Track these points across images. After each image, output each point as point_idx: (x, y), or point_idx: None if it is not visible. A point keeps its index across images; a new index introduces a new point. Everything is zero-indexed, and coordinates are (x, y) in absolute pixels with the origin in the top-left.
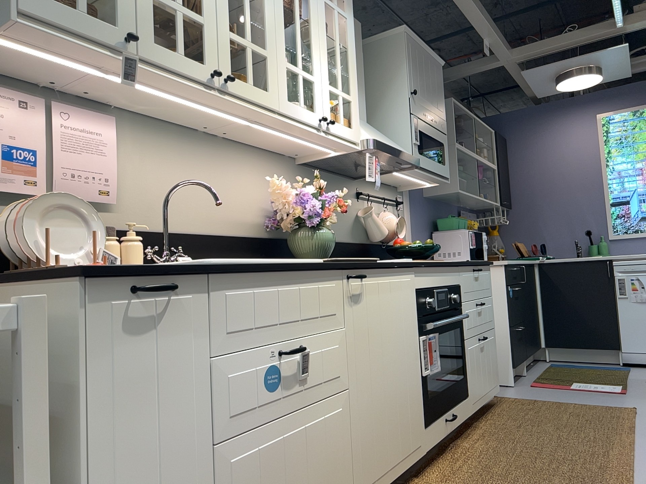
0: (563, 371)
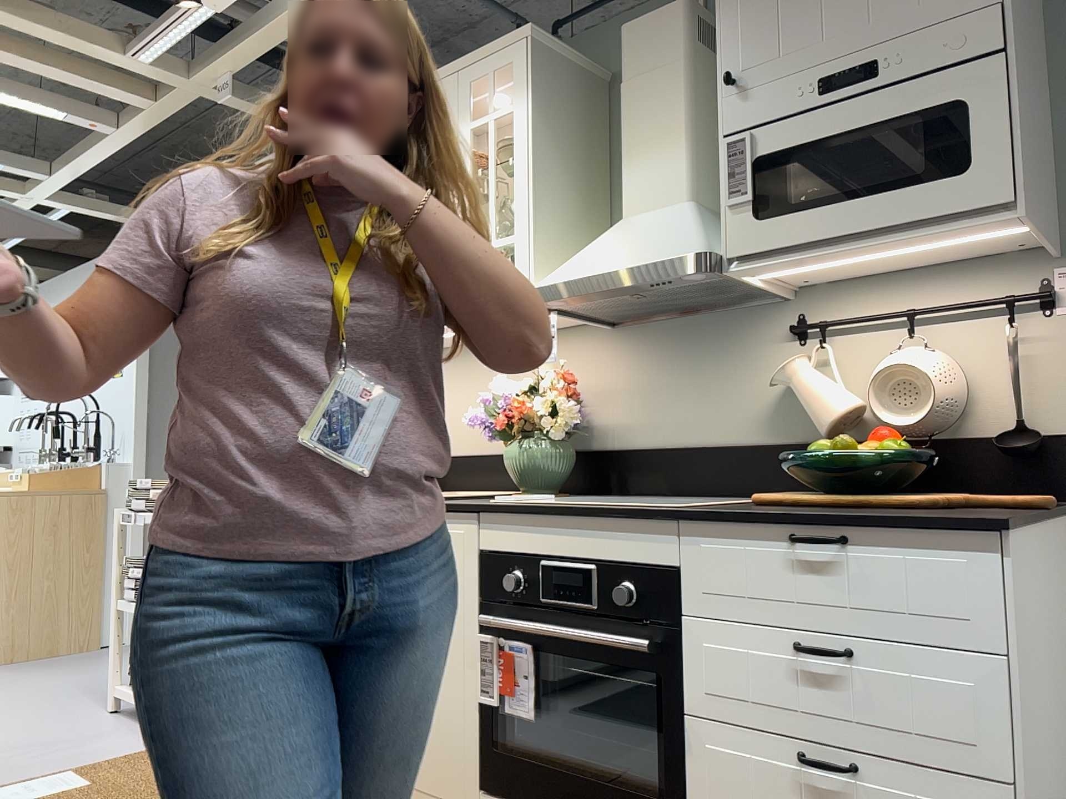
0: None
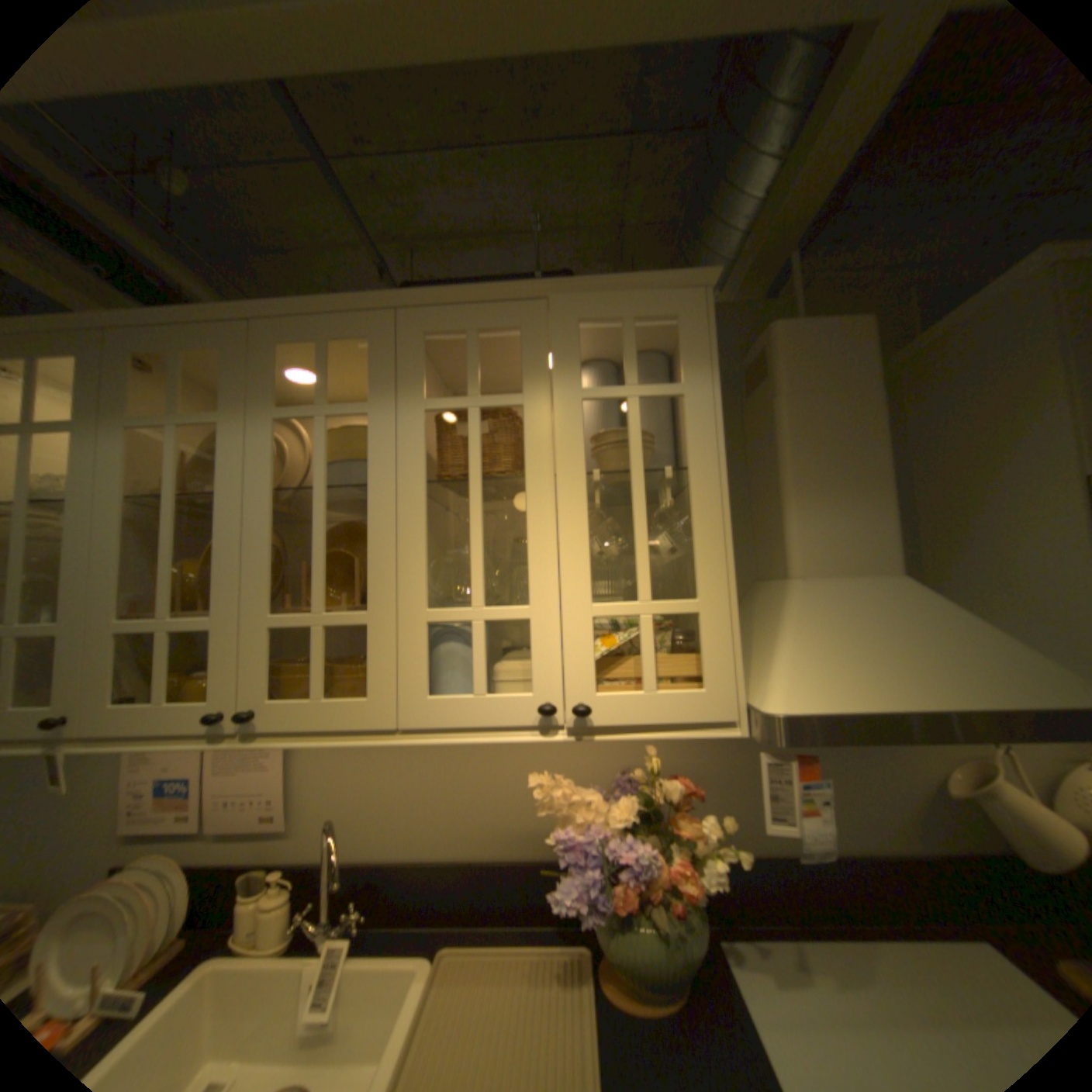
0: None
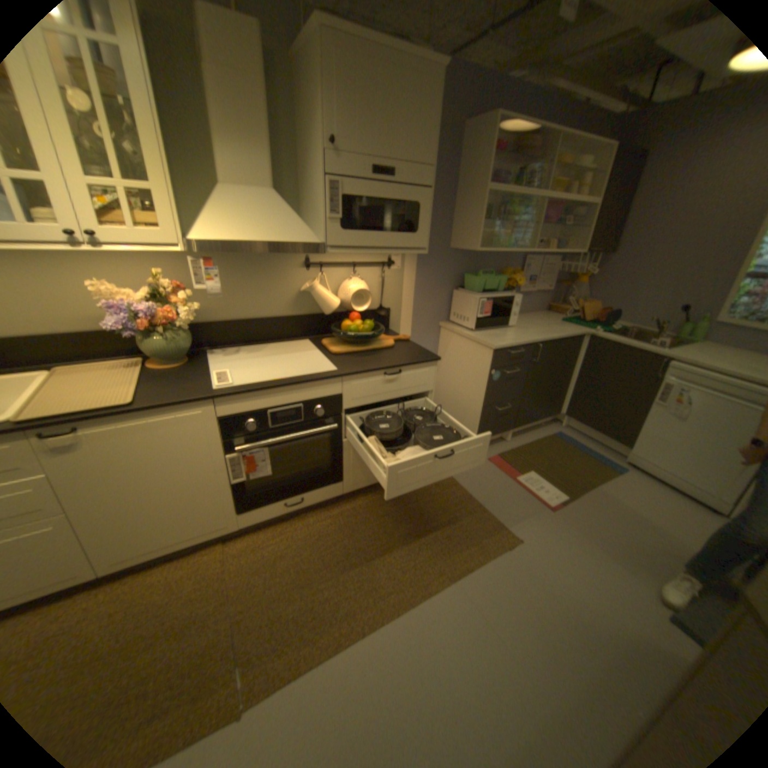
0: (551, 449)
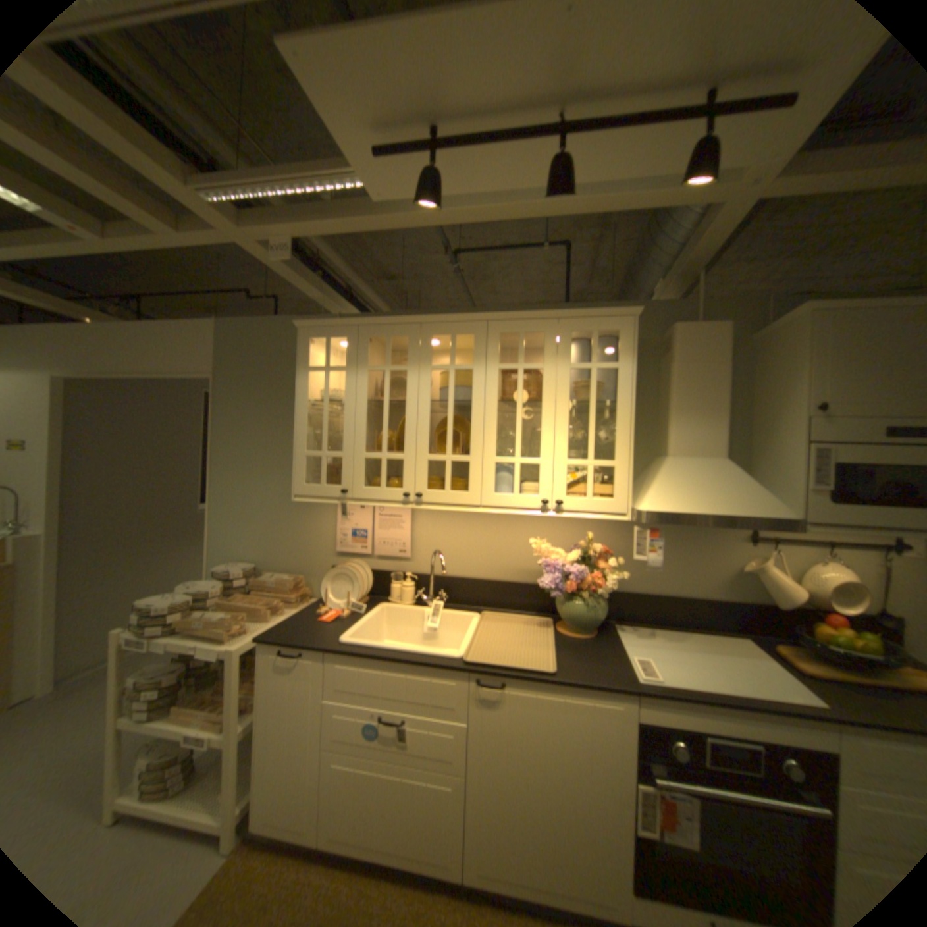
0: None
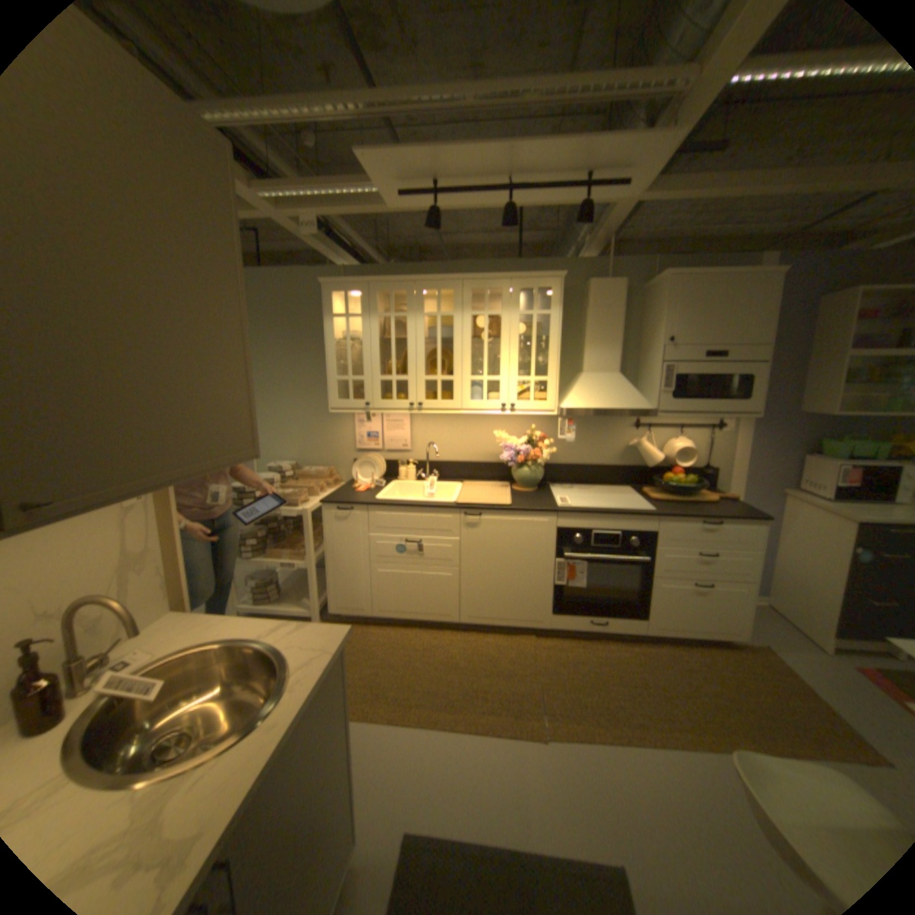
0: None
